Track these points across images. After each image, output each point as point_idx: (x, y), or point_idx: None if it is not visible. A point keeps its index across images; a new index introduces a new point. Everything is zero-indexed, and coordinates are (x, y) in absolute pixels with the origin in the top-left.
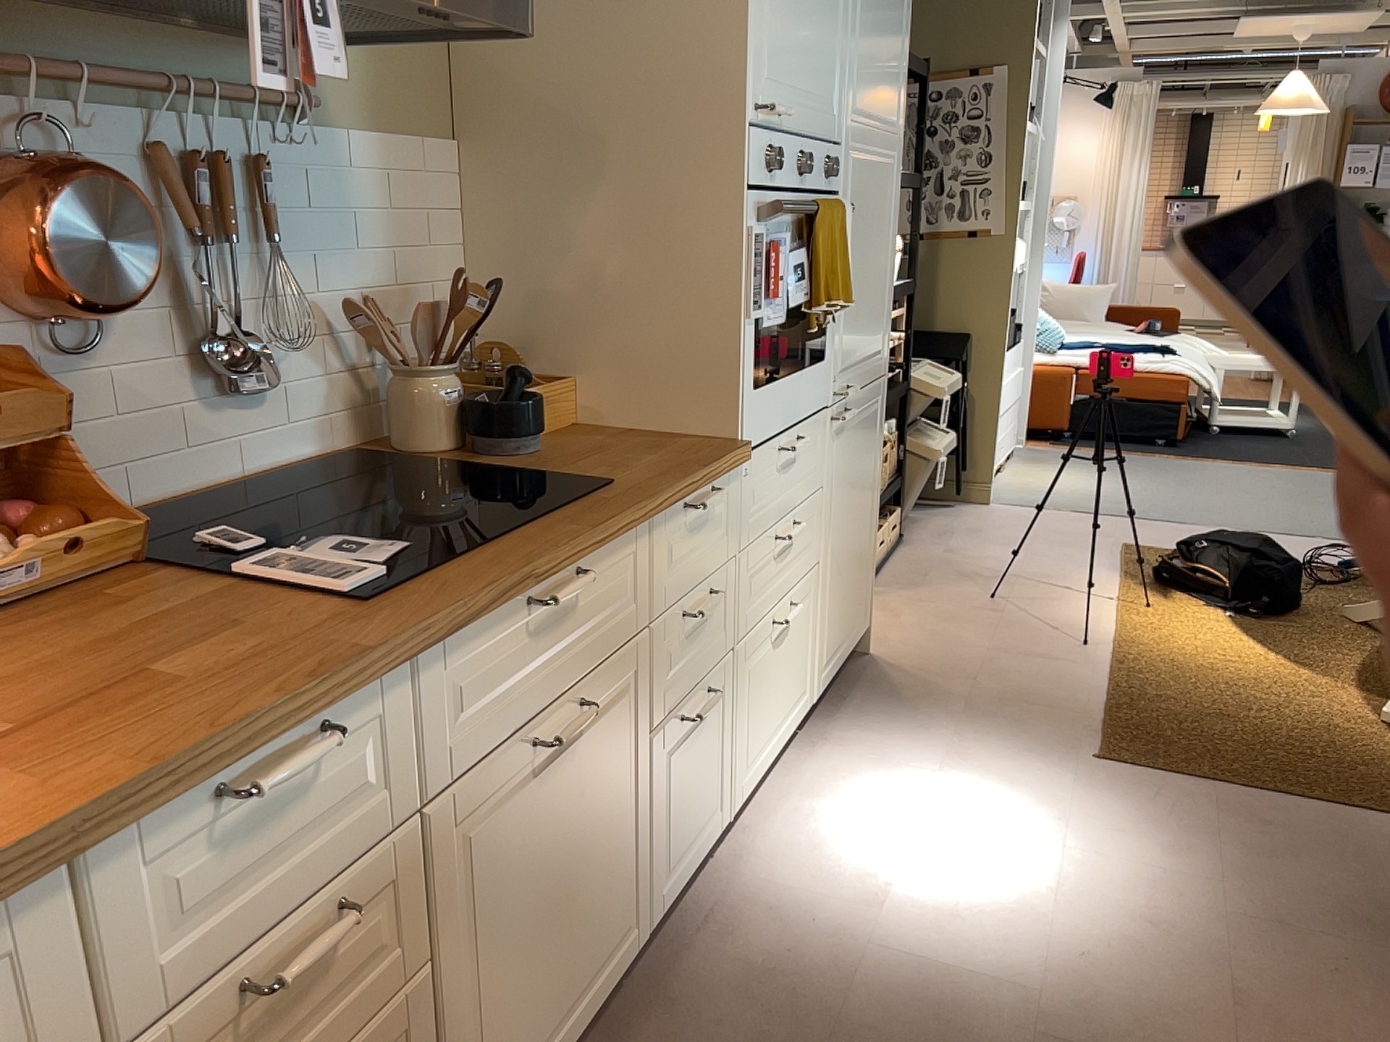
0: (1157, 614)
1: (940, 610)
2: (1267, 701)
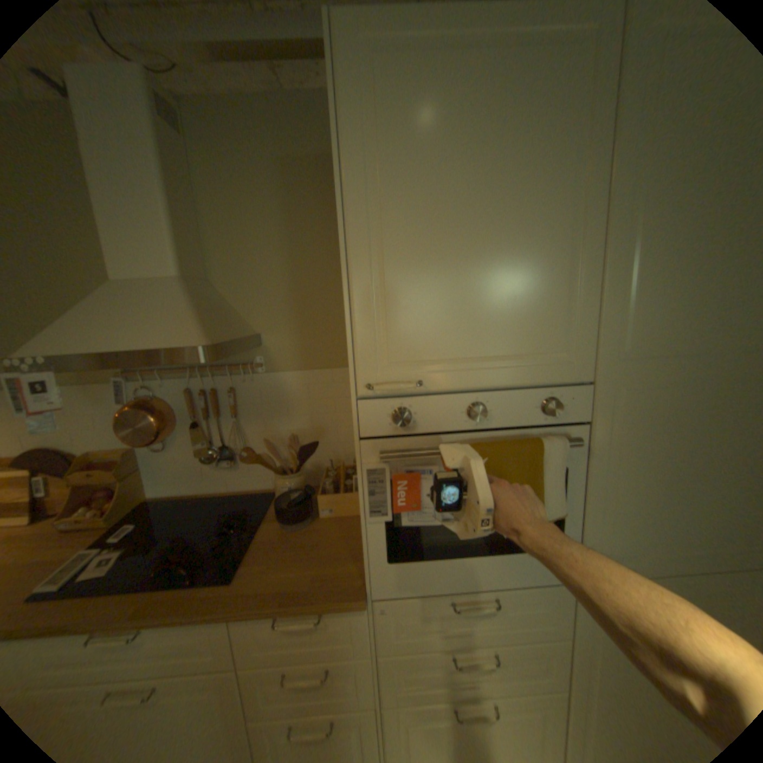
0: None
1: None
2: None
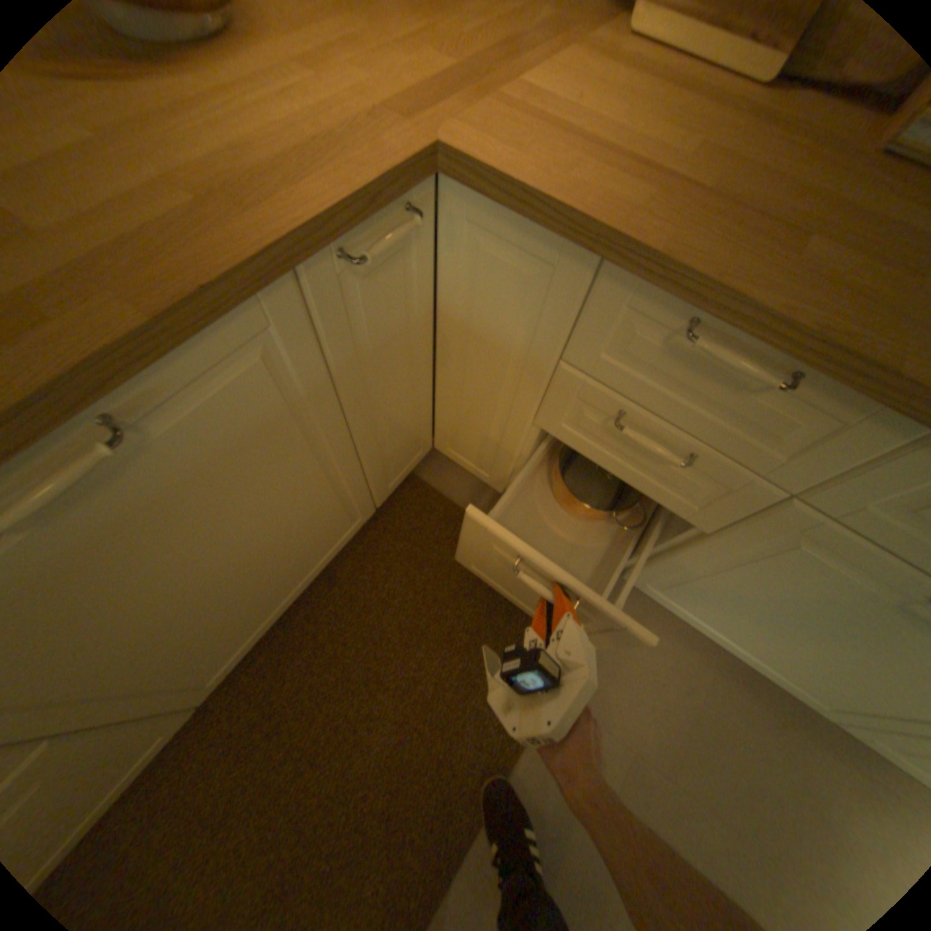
0: None
1: None
2: None
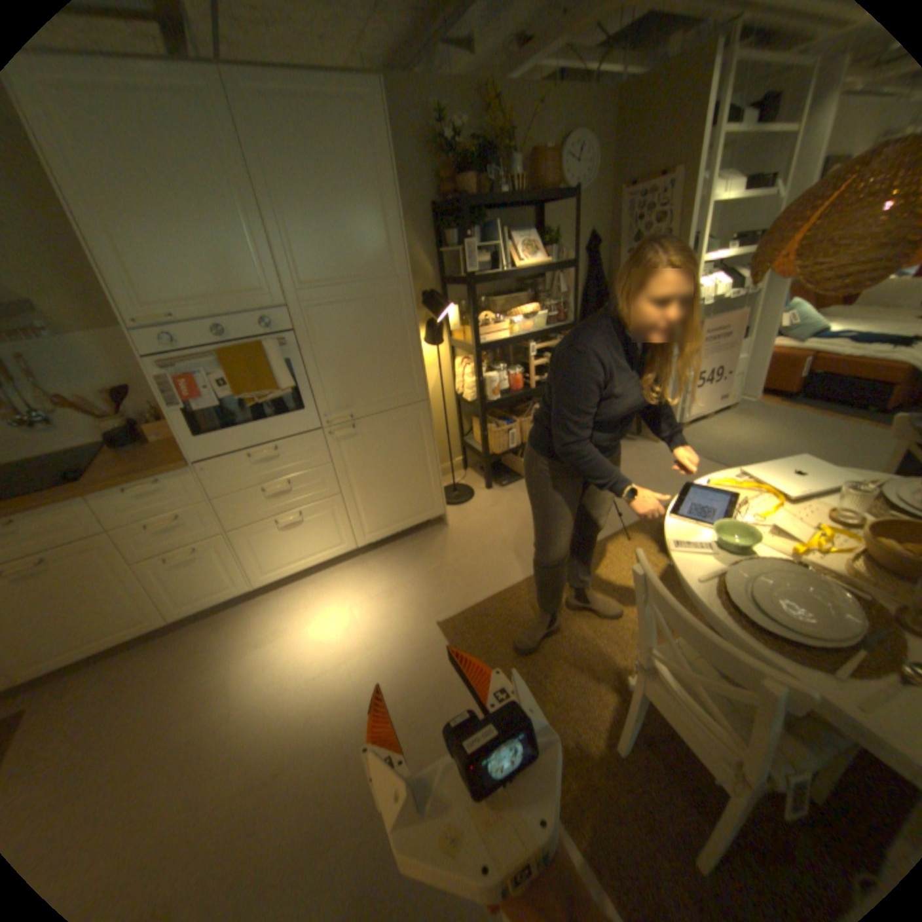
0: (625, 549)
1: (515, 510)
2: (584, 635)
